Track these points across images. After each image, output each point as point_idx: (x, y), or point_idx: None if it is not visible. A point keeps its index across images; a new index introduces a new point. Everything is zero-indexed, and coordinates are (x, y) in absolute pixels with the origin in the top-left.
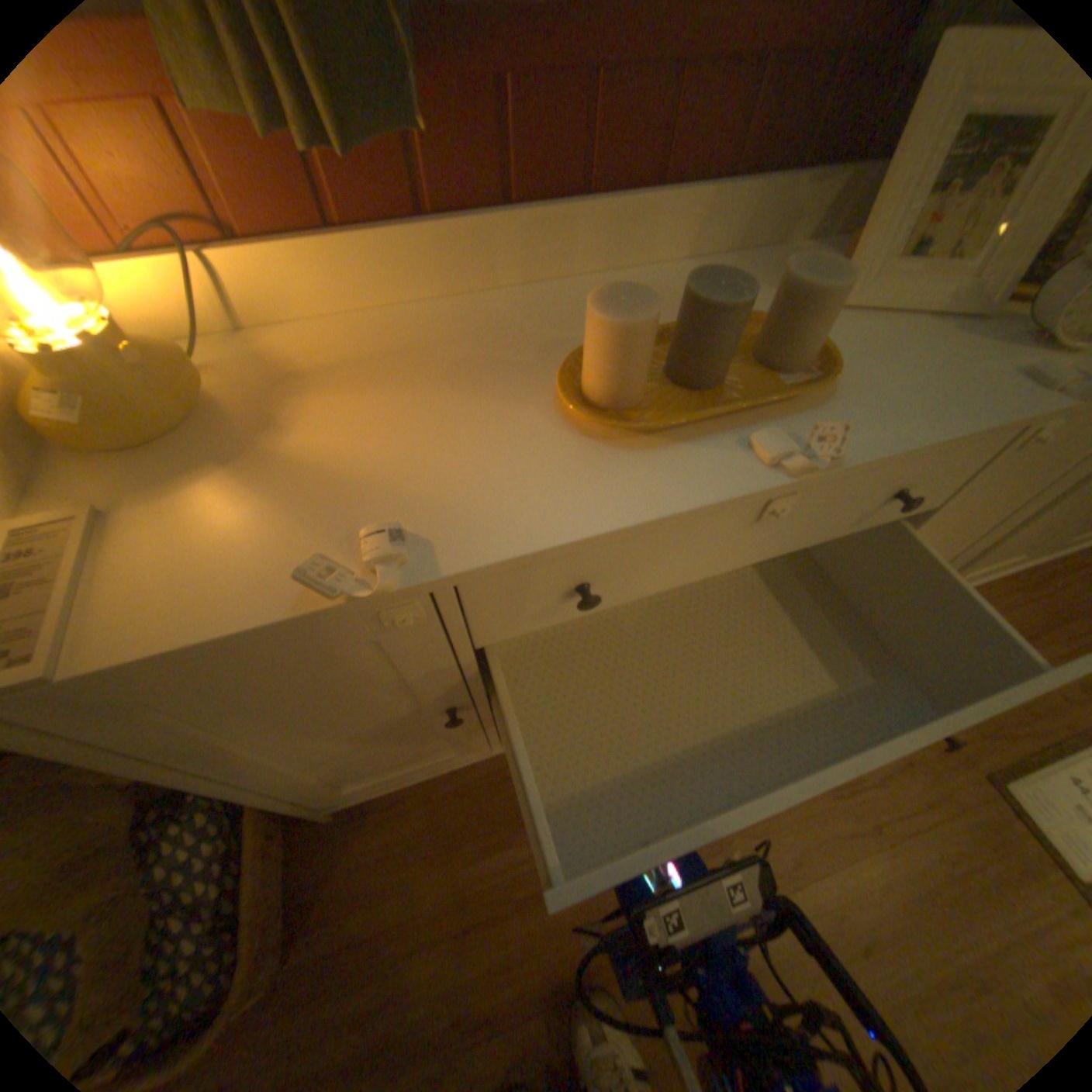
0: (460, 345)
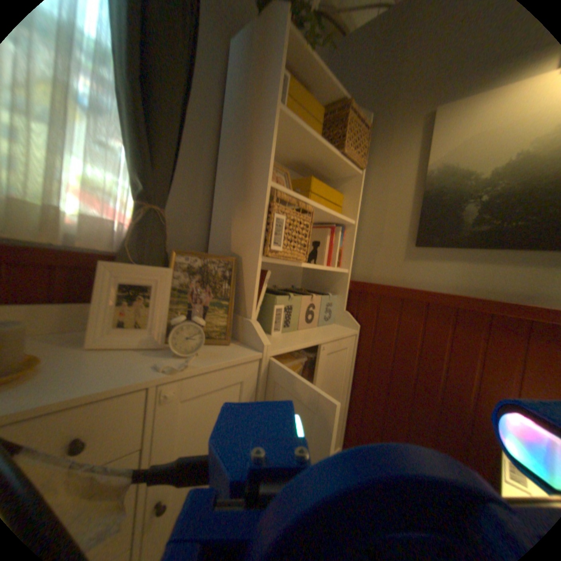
0: None
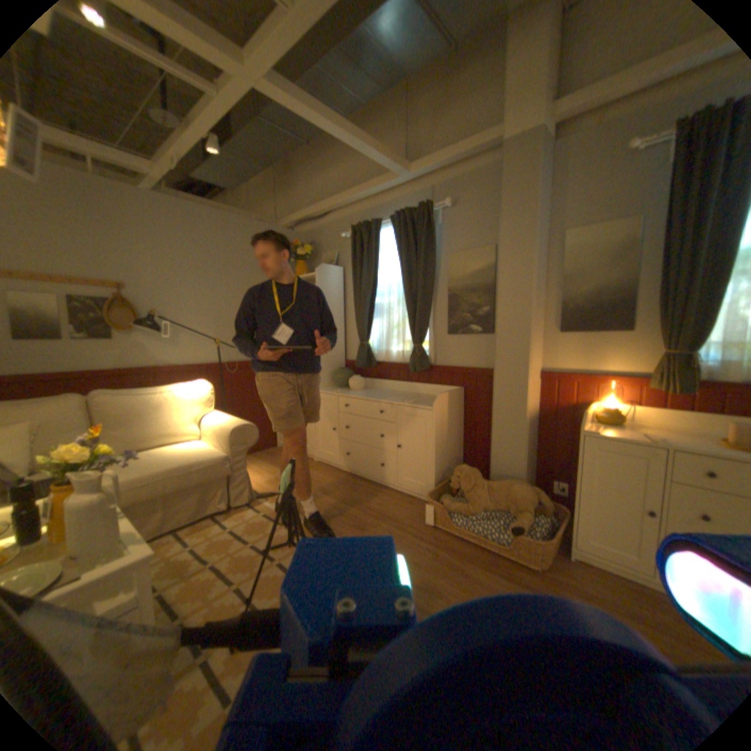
0: (693, 434)
